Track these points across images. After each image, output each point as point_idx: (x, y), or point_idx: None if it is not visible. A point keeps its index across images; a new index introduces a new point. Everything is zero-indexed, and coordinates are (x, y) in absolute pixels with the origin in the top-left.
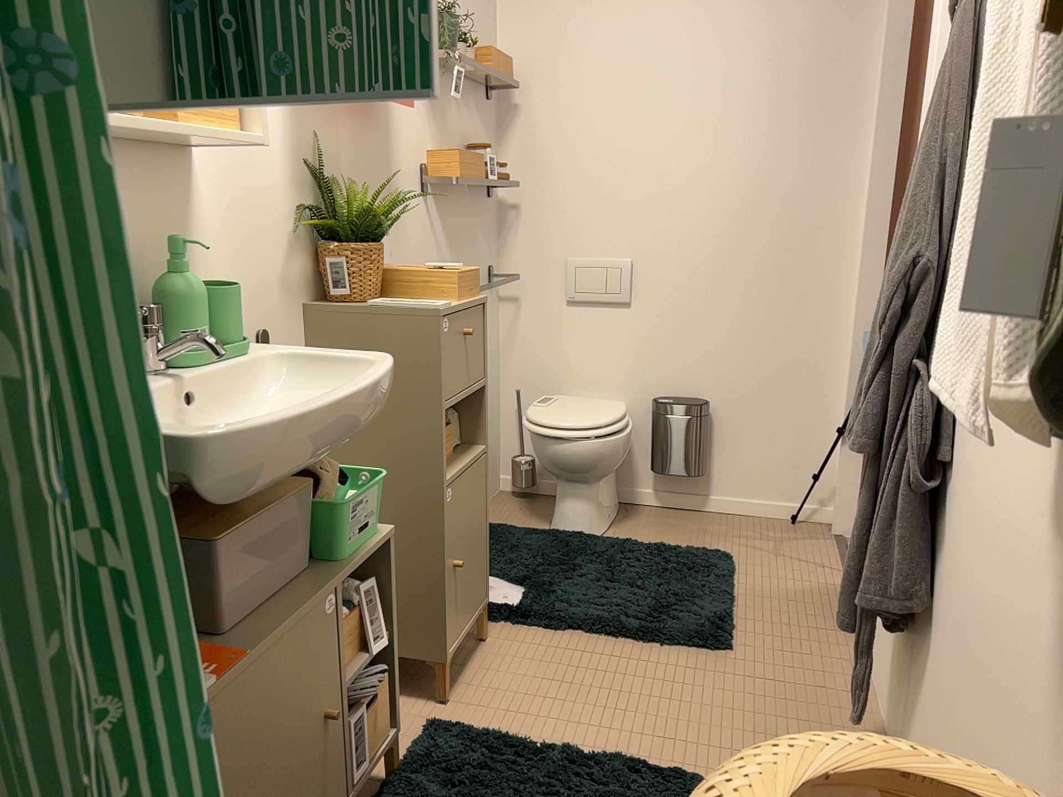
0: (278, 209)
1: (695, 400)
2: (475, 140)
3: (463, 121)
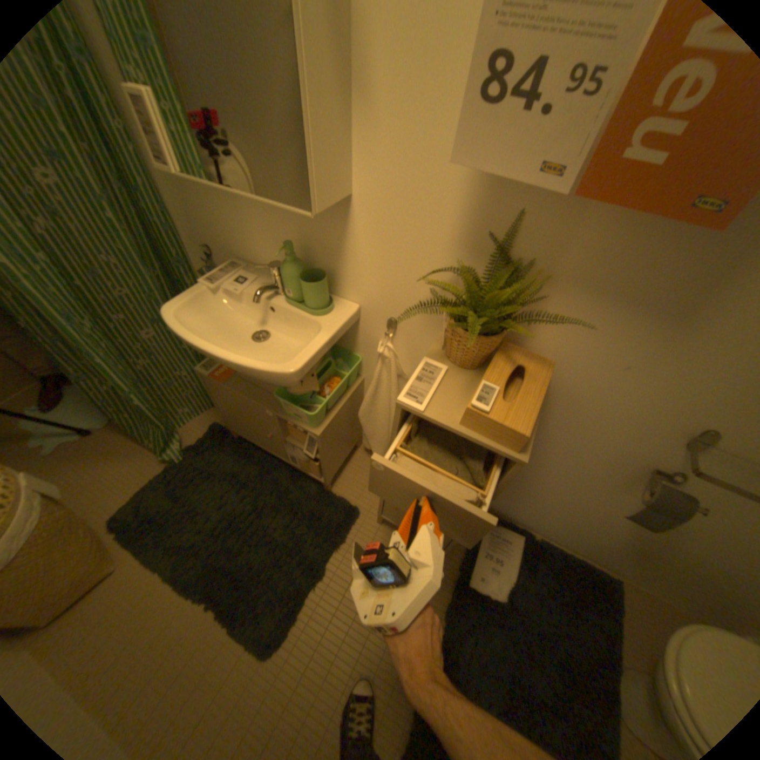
0: (427, 253)
1: None
2: None
3: None
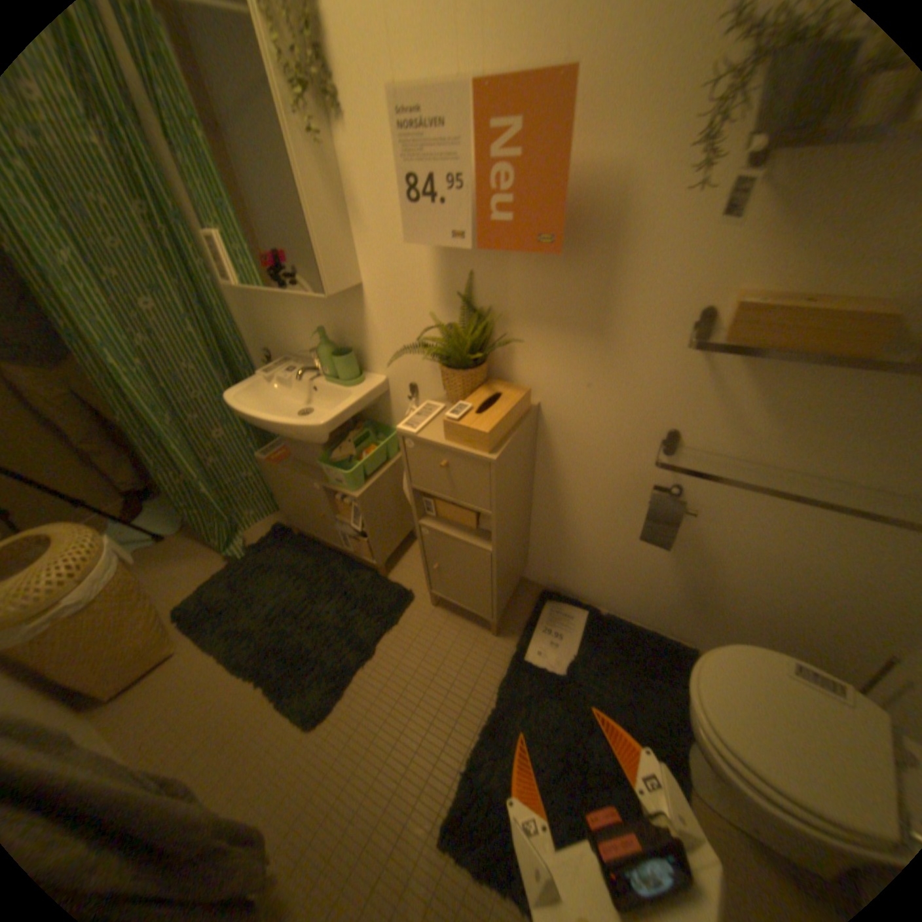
0: (421, 320)
1: None
2: None
3: None
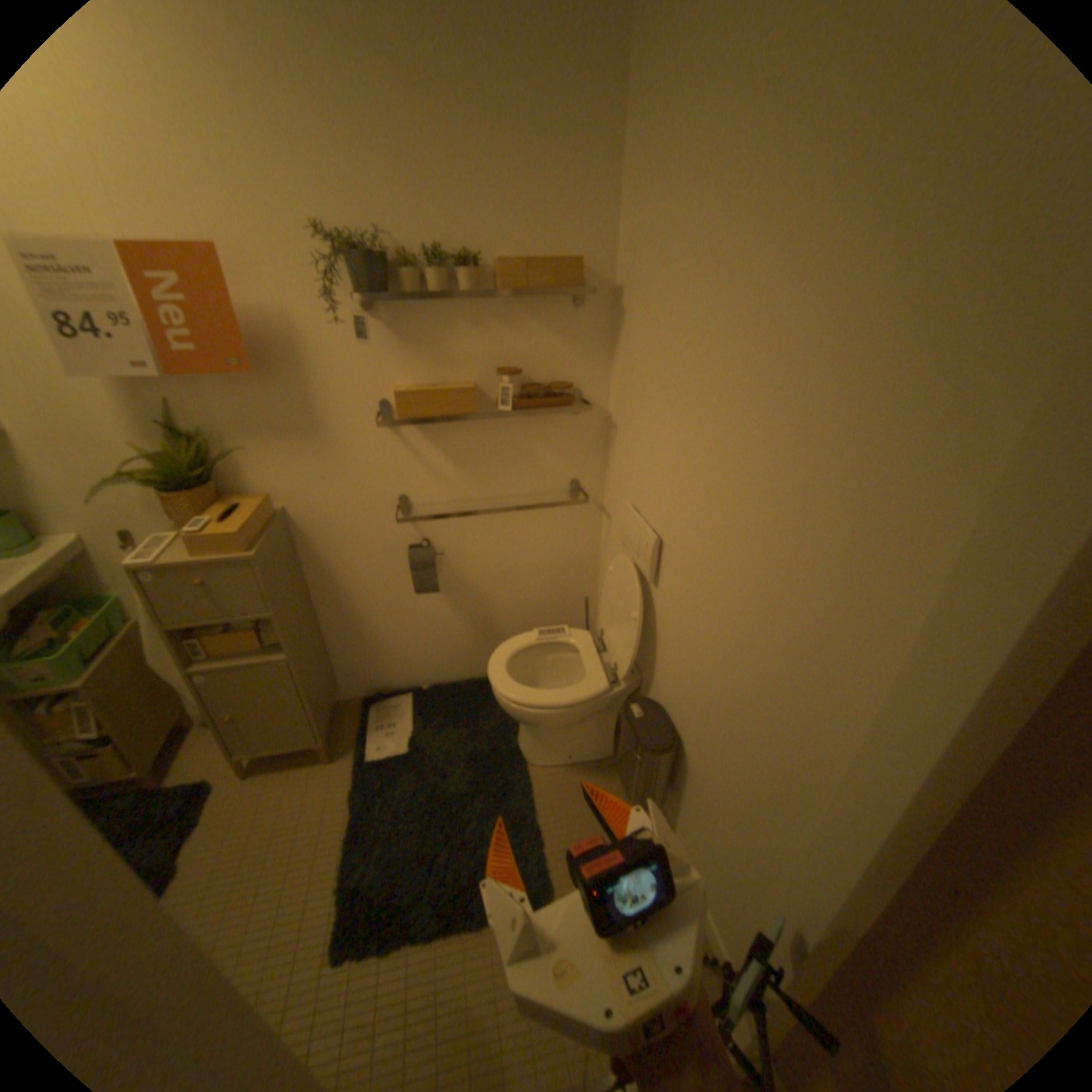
0: (112, 456)
1: (668, 735)
2: (527, 351)
3: (488, 335)
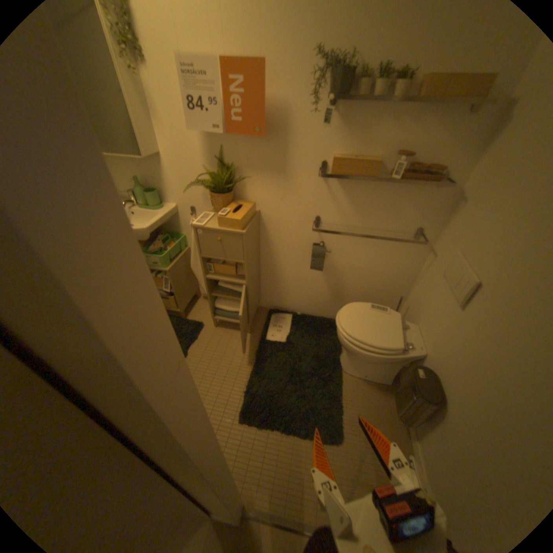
0: (196, 172)
1: (440, 395)
2: (422, 140)
3: (400, 127)
